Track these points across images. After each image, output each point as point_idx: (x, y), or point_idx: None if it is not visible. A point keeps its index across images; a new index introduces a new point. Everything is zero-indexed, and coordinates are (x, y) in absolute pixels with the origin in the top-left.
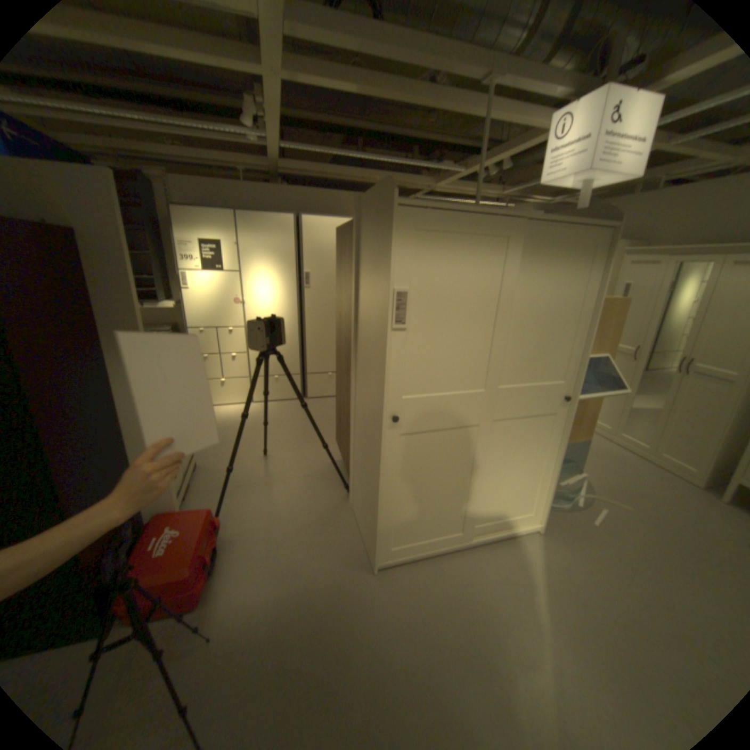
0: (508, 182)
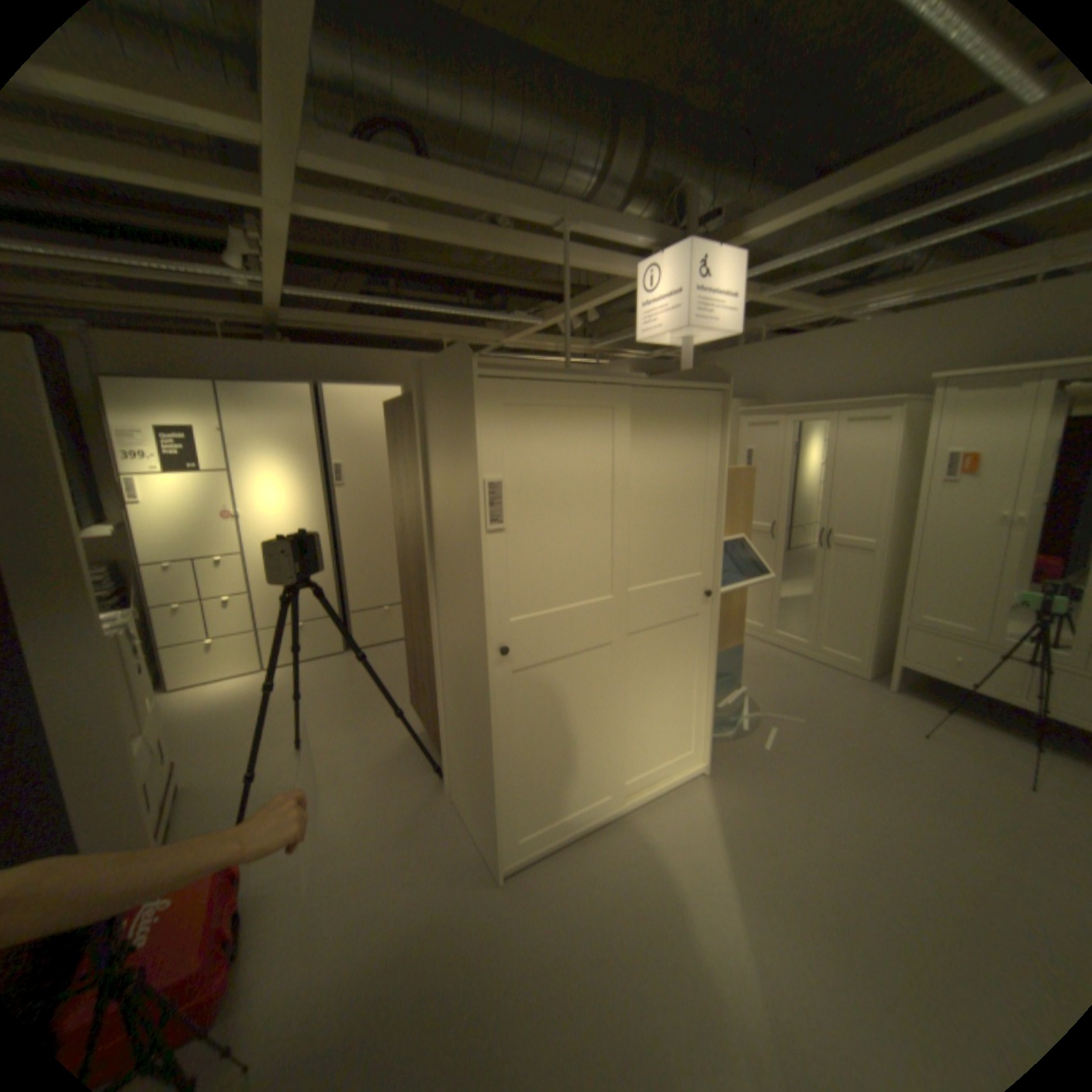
0: (595, 335)
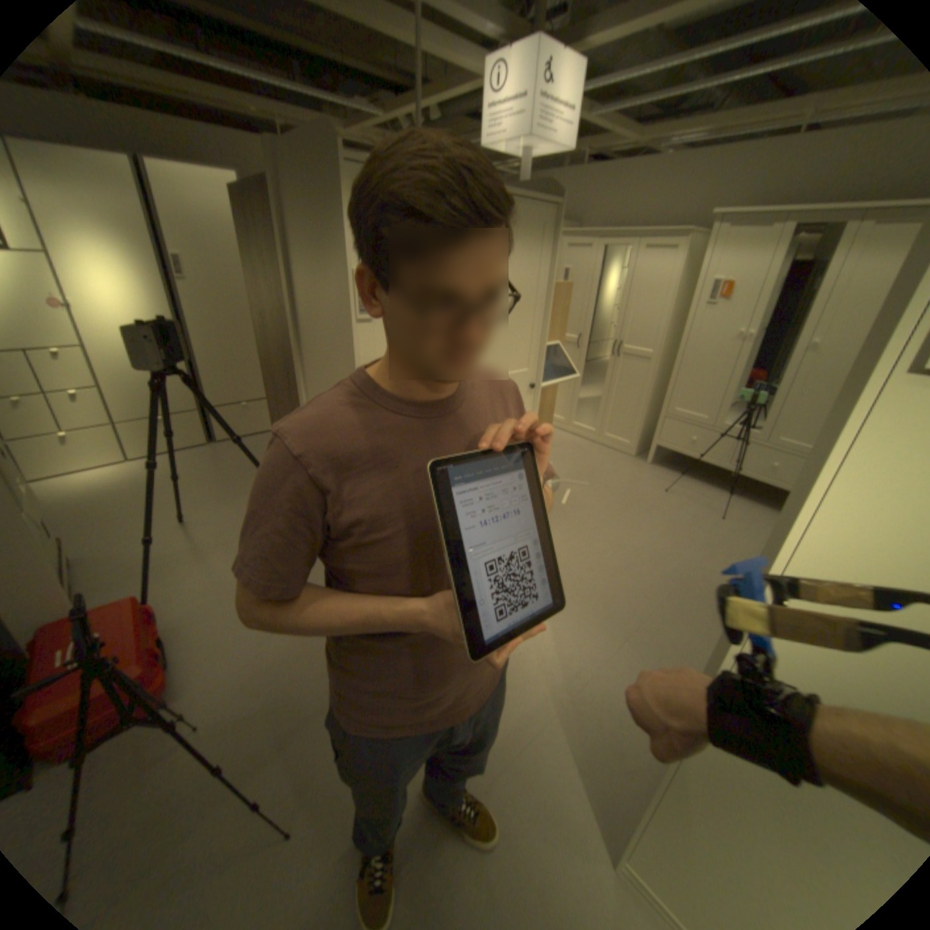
0: None
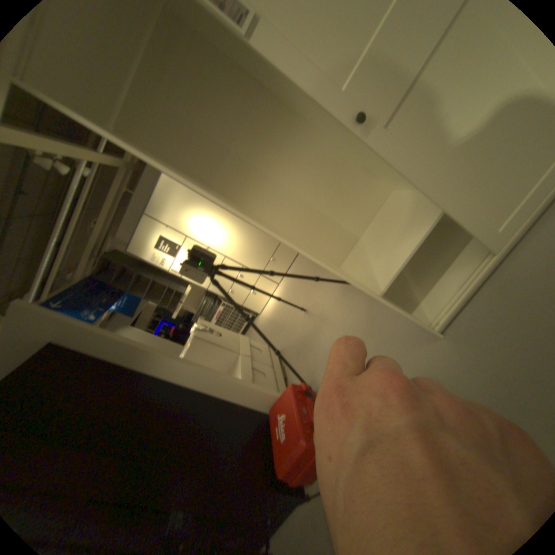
0: None
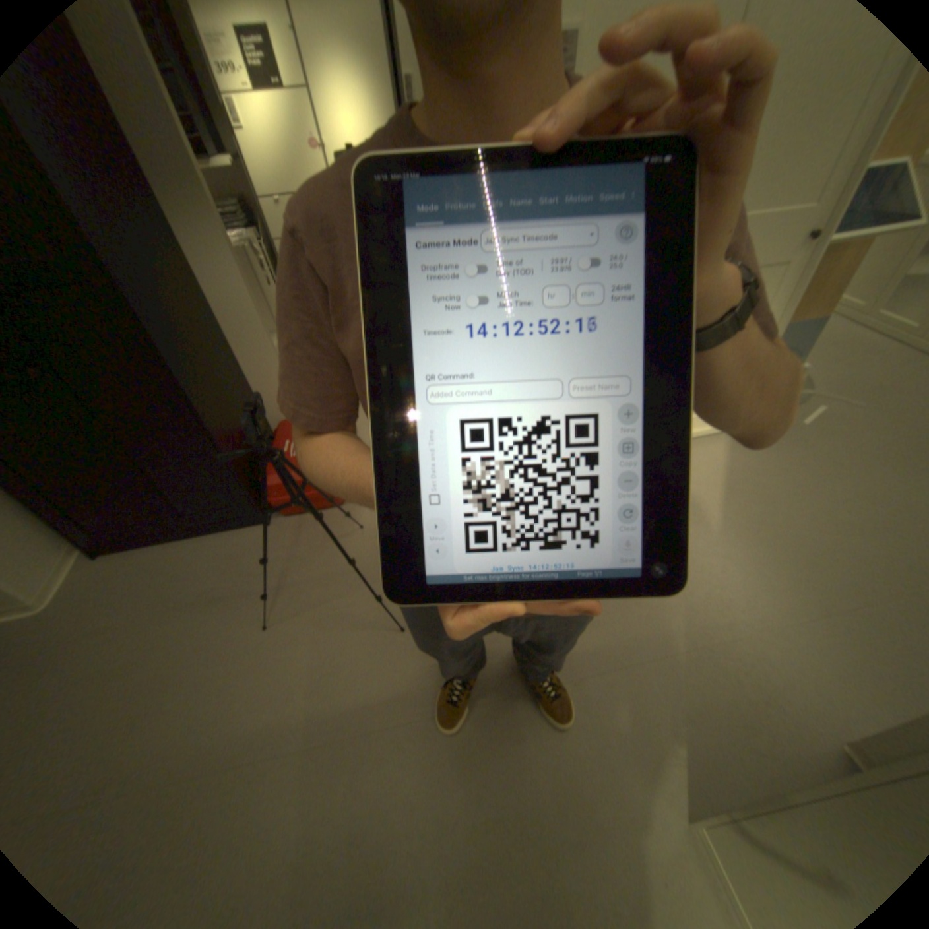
0: None
